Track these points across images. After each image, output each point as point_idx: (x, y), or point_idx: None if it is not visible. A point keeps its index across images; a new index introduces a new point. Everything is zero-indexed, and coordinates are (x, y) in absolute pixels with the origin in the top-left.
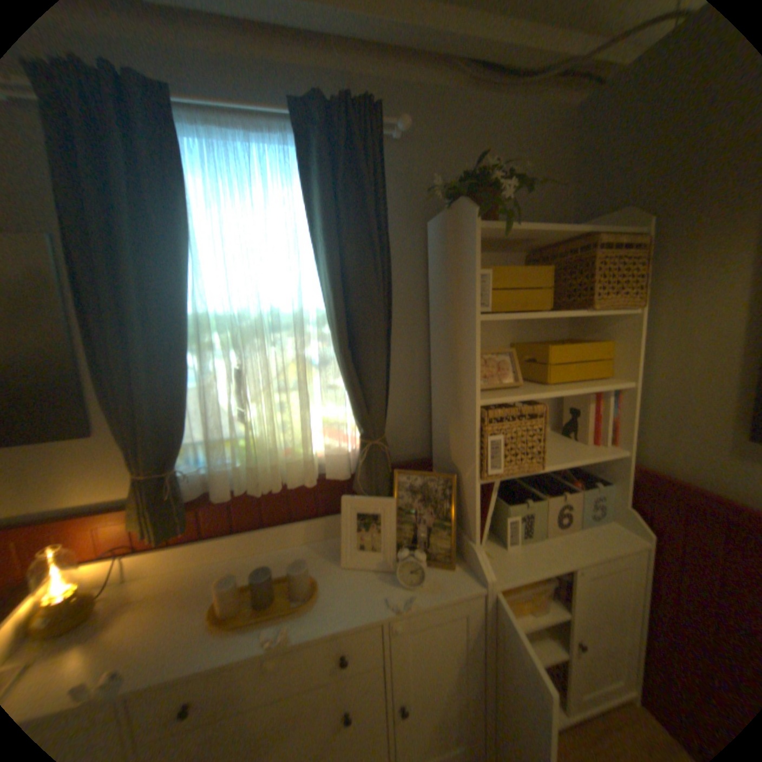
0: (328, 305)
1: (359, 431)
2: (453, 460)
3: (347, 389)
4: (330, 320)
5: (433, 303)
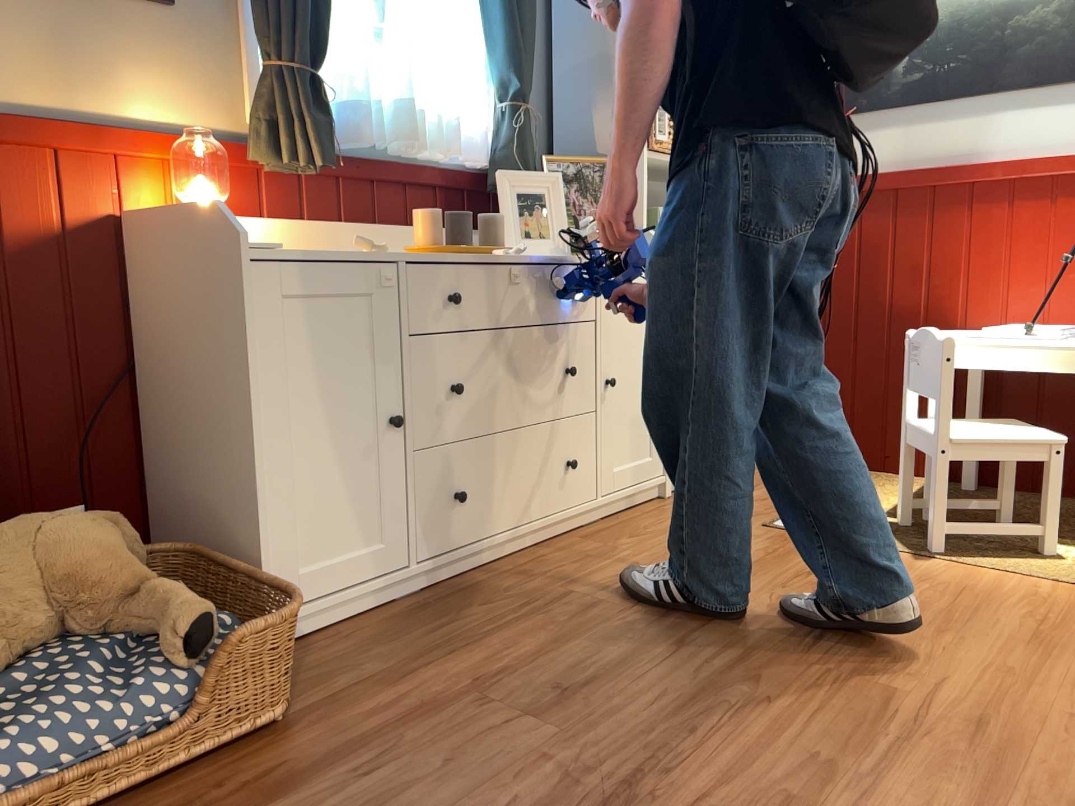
0: None
1: (500, 99)
2: (599, 152)
3: (496, 32)
4: None
5: None
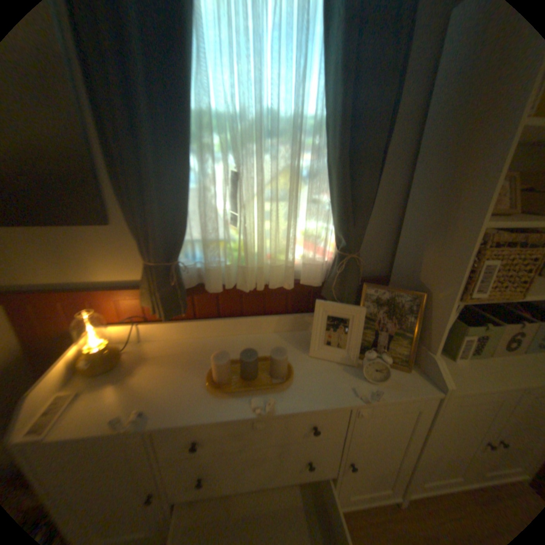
0: (333, 104)
1: (337, 244)
2: (422, 280)
3: (335, 202)
4: (332, 123)
5: (434, 116)
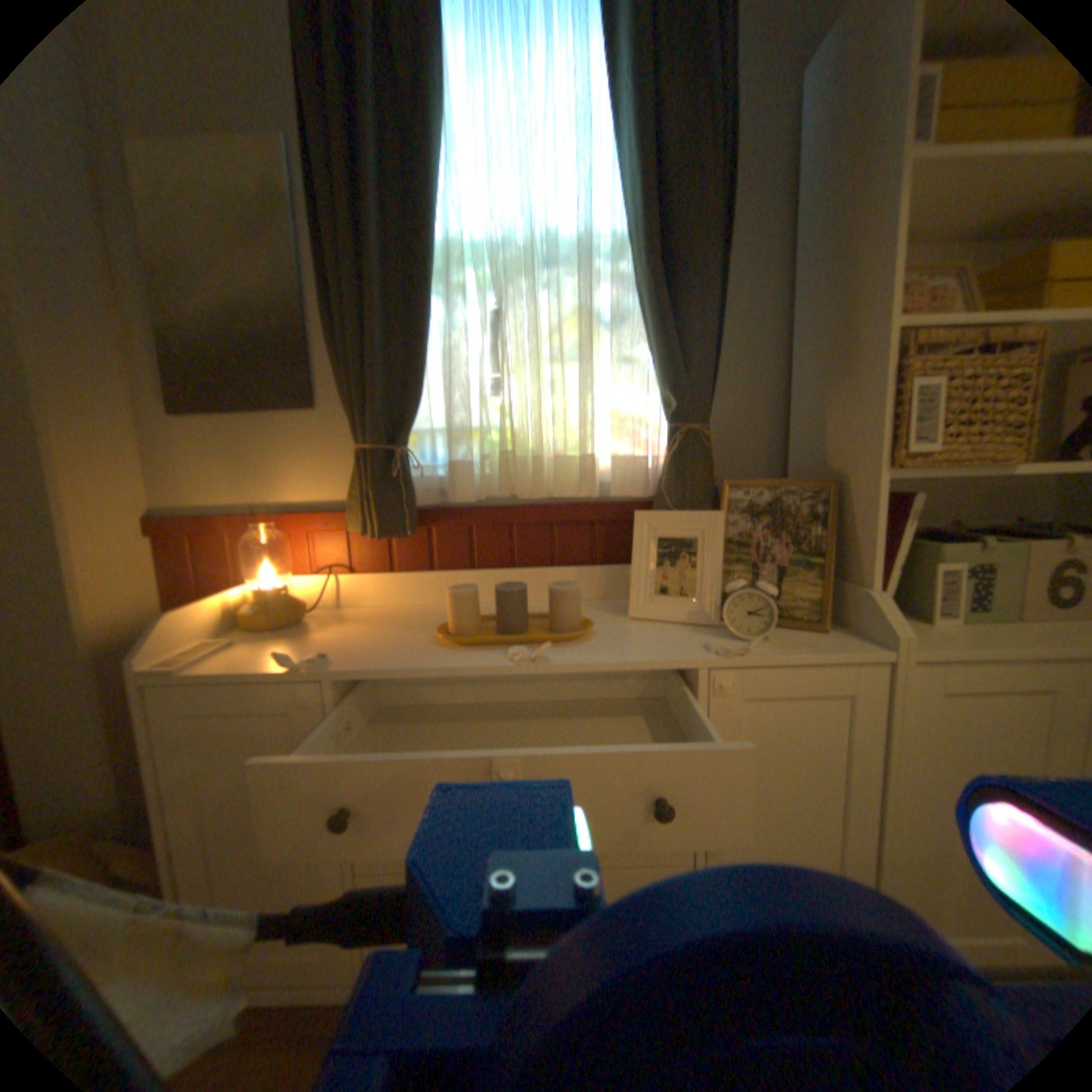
0: (633, 203)
1: (669, 420)
2: (832, 466)
3: (654, 343)
4: (635, 227)
5: (807, 212)
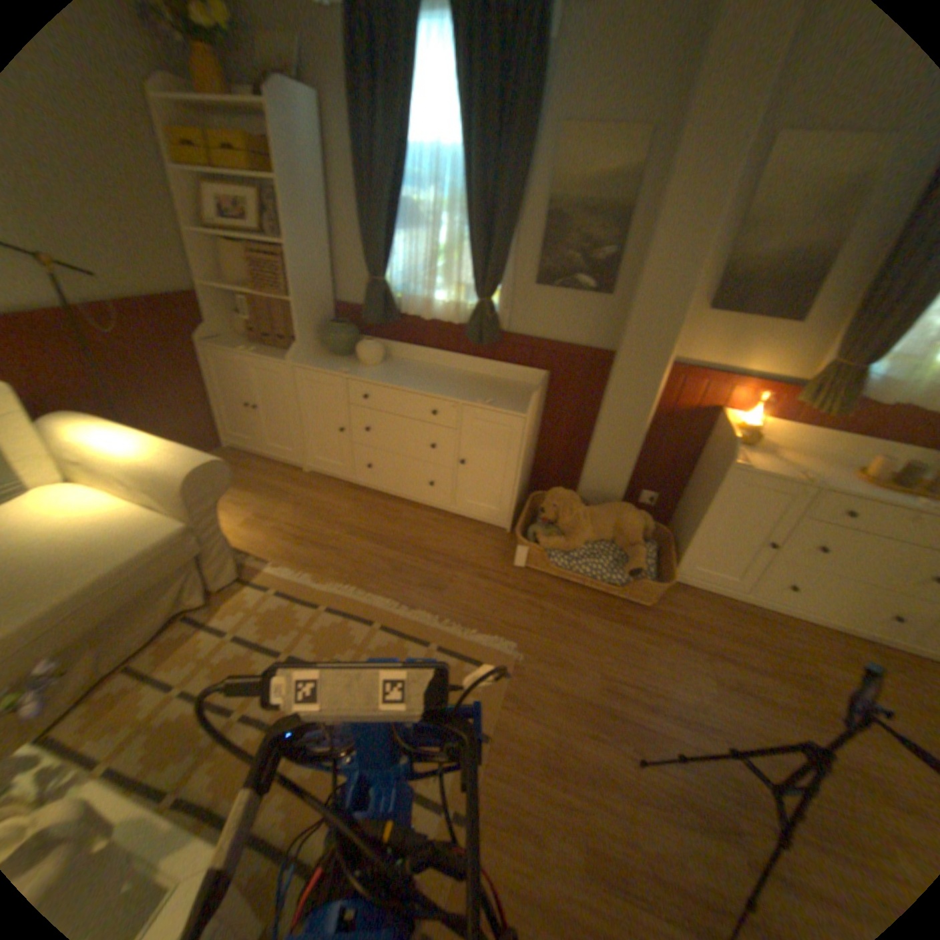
0: None
1: None
2: None
3: None
4: None
5: None
